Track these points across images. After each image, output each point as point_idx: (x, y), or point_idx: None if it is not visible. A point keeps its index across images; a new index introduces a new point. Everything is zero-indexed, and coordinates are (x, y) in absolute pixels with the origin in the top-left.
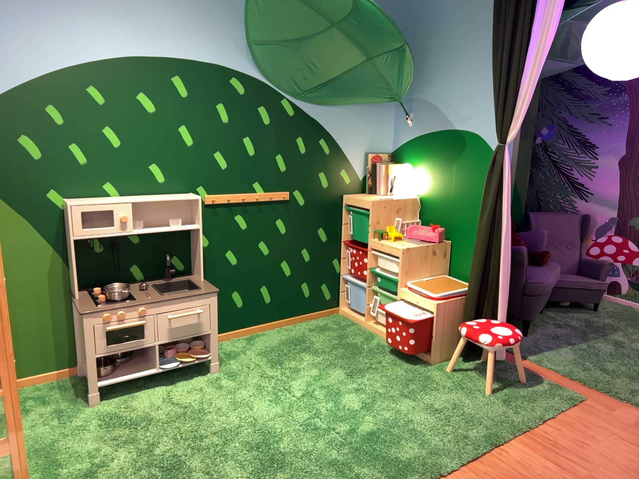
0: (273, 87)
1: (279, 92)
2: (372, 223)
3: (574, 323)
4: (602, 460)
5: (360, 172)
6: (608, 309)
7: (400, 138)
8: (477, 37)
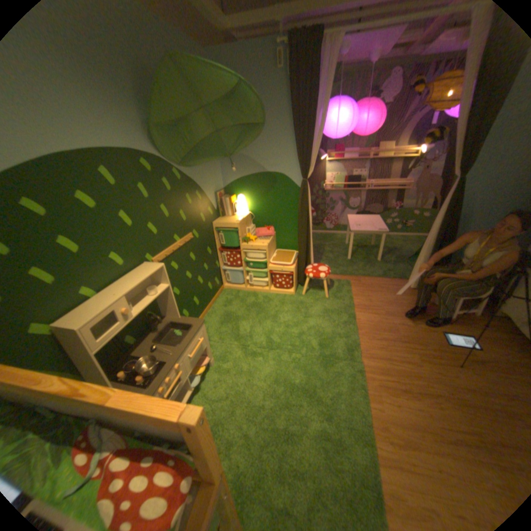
0: (165, 161)
1: (169, 164)
2: (240, 236)
3: None
4: (379, 304)
5: (214, 206)
6: None
7: (227, 179)
8: (274, 116)
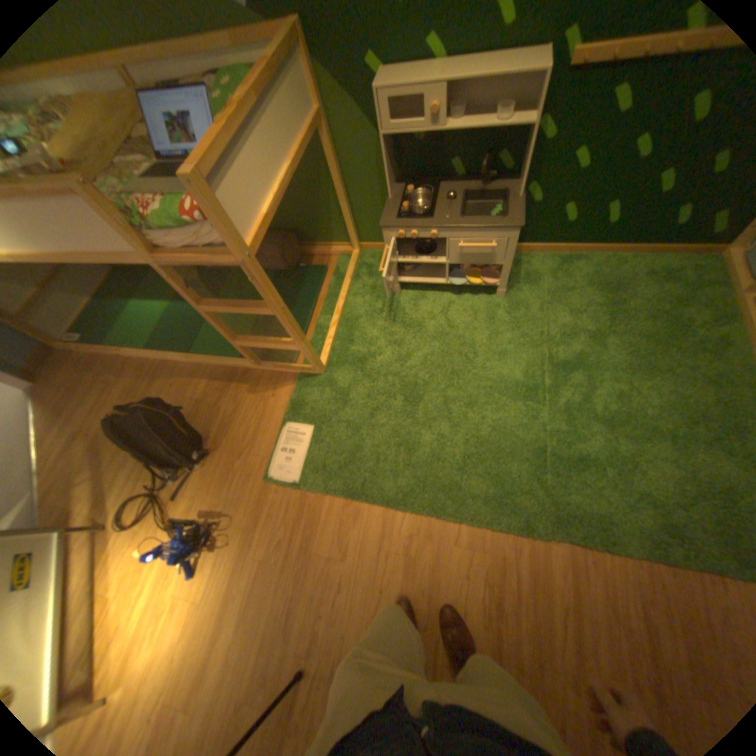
0: None
1: None
2: None
3: None
4: None
5: None
6: None
7: None
8: None
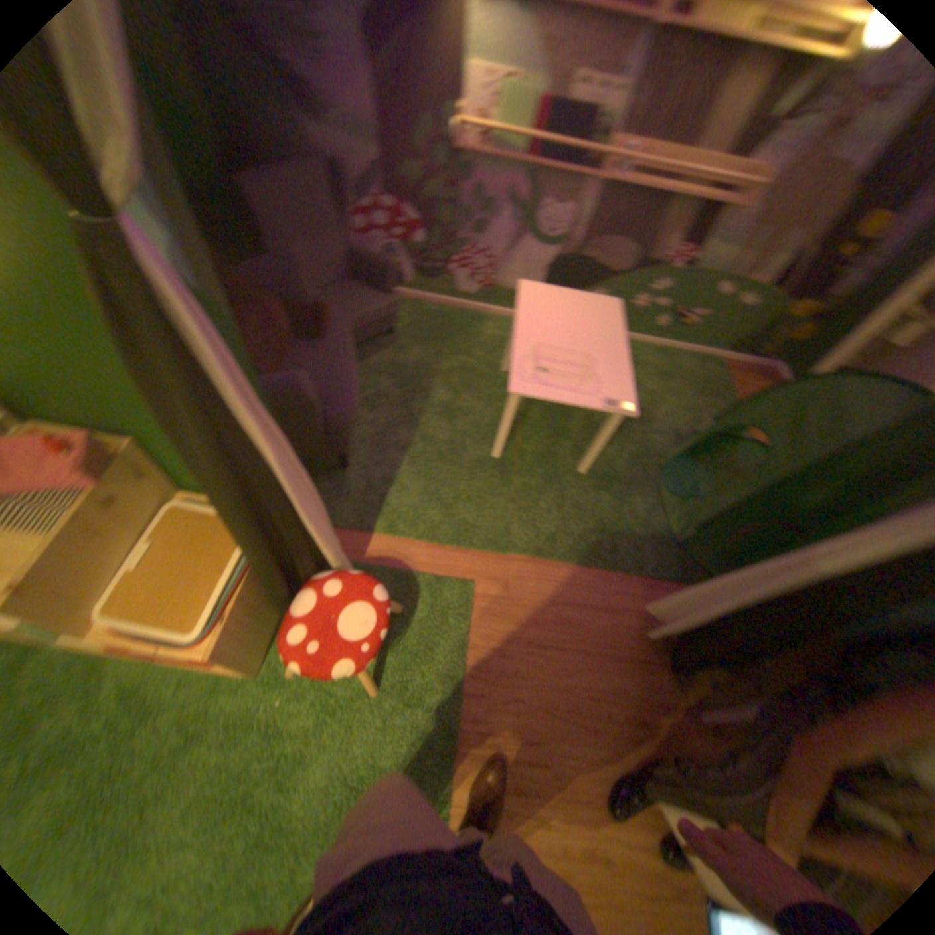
0: None
1: None
2: None
3: (385, 387)
4: (544, 723)
5: None
6: (403, 324)
7: None
8: None
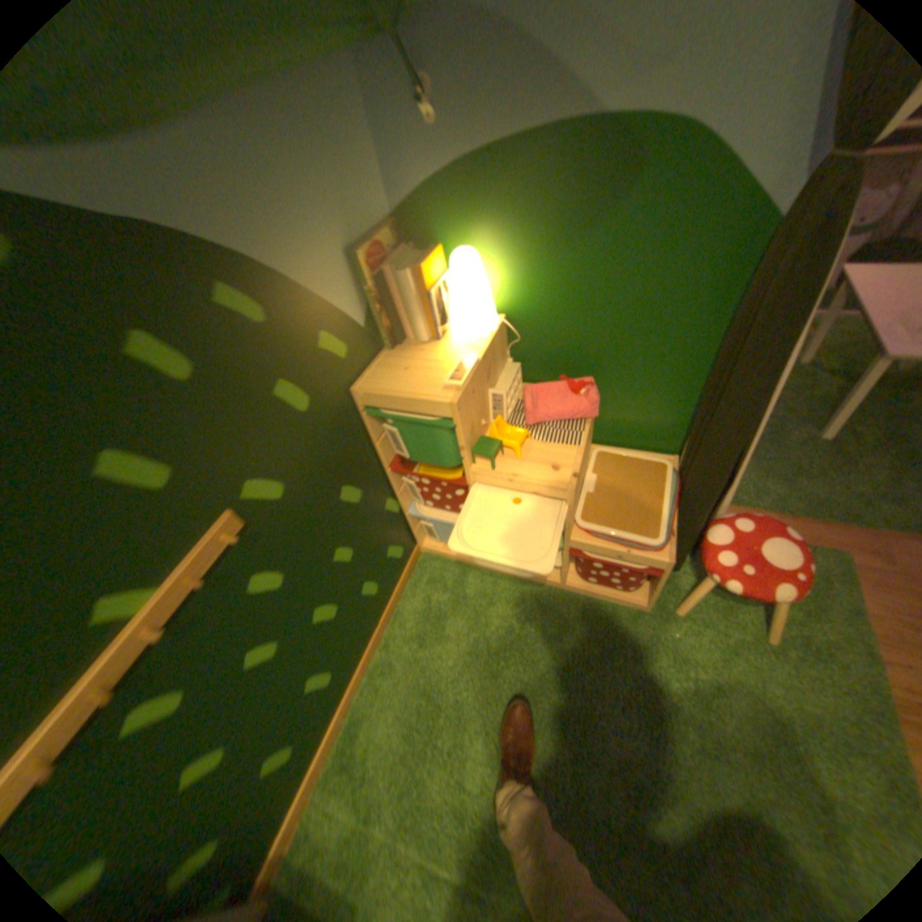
0: None
1: None
2: (464, 442)
3: None
4: None
5: (356, 310)
6: None
7: (406, 168)
8: None
